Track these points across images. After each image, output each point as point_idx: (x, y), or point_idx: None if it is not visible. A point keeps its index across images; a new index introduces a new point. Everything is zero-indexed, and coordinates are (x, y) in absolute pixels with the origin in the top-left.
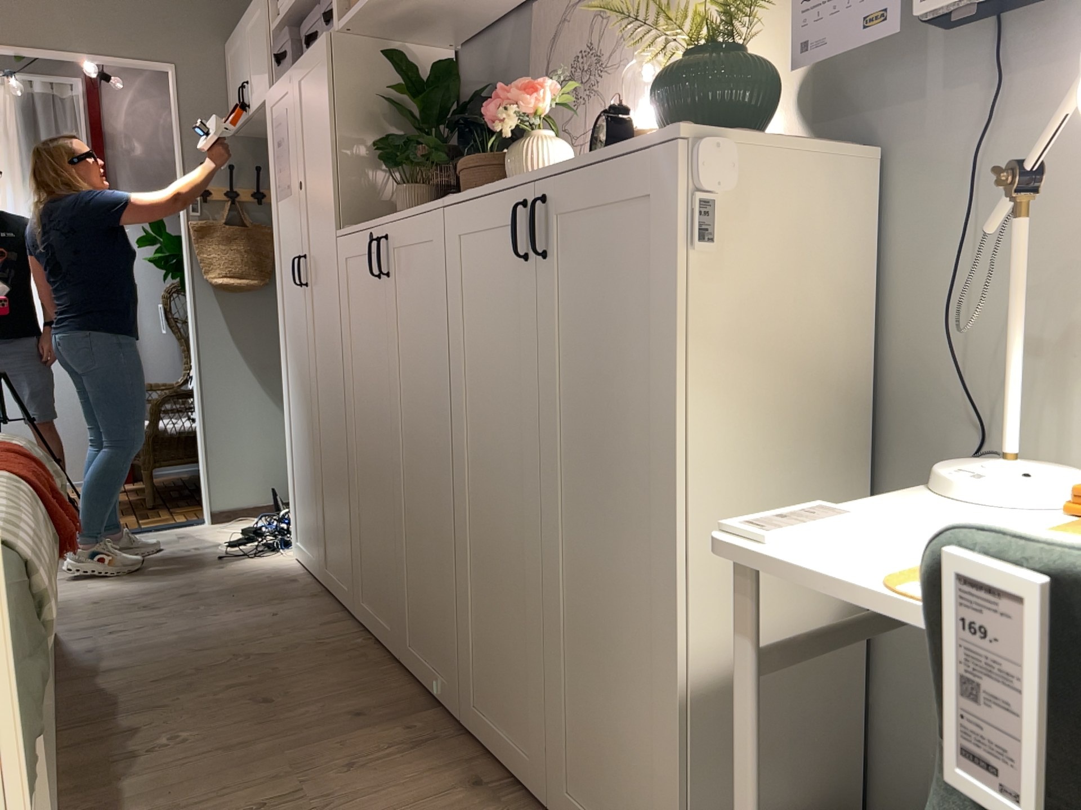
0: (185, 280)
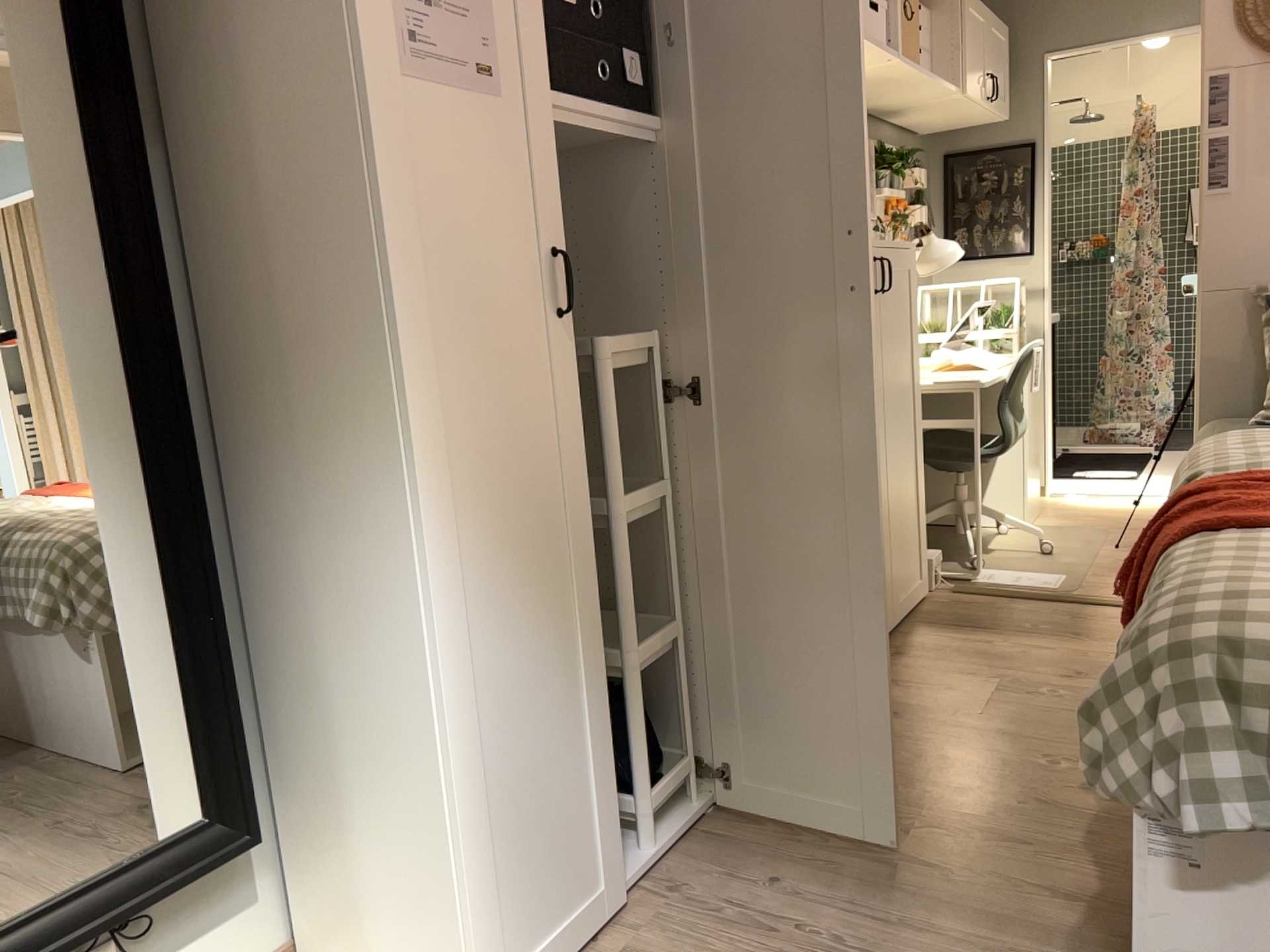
0: None
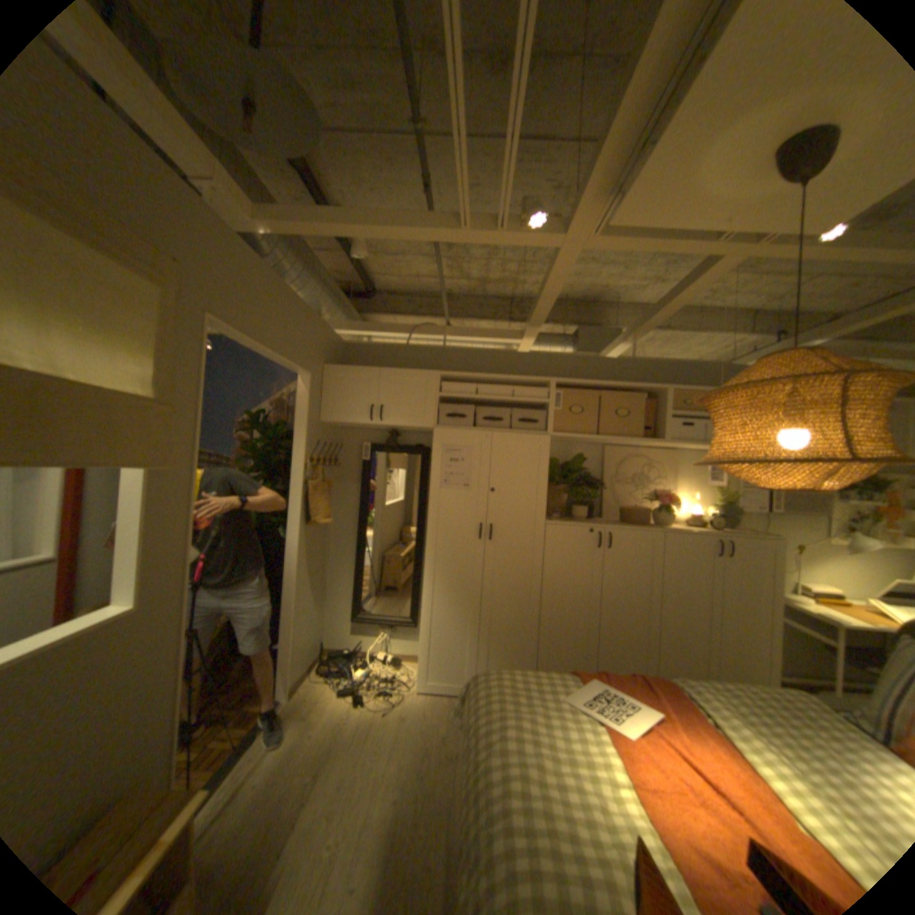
0: (289, 521)
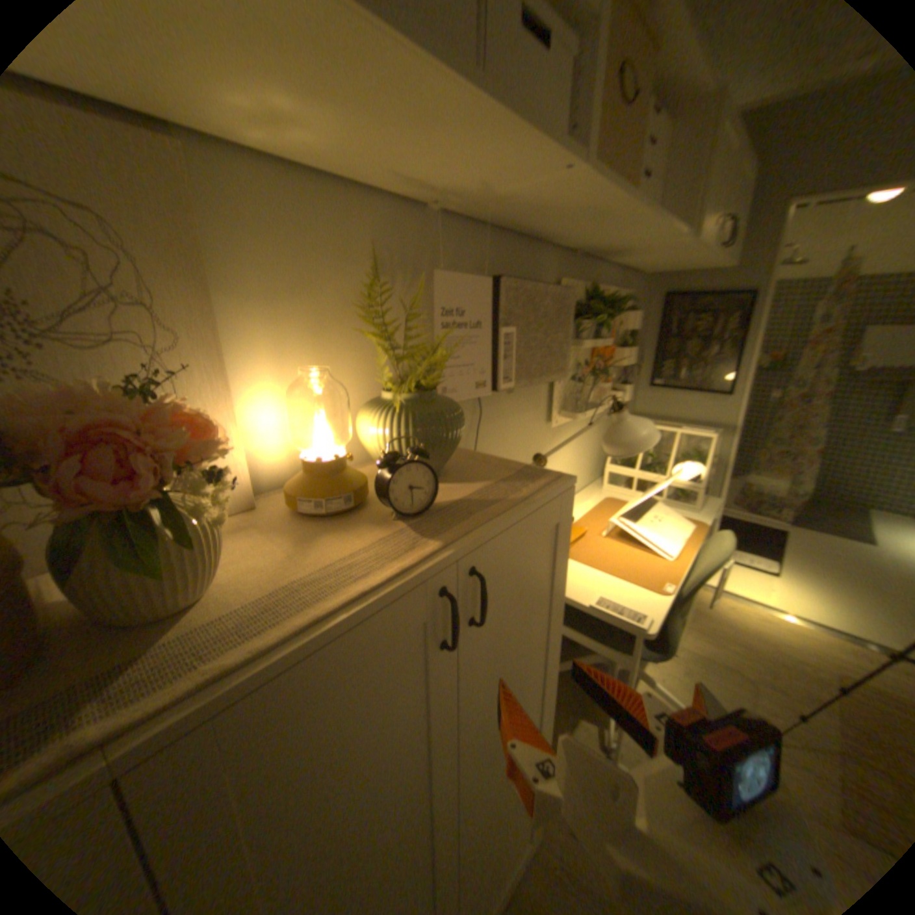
0: None
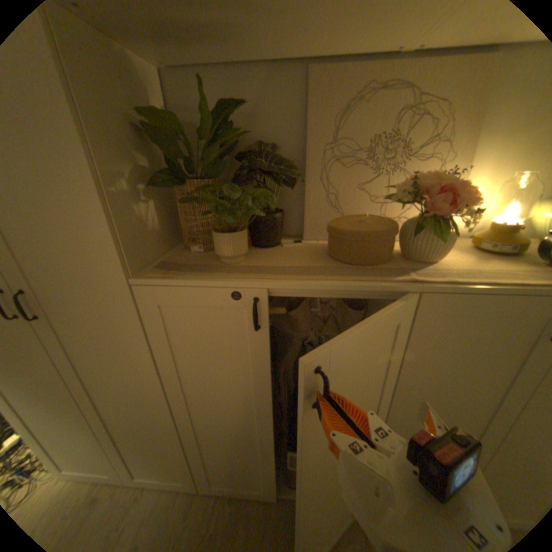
0: None
